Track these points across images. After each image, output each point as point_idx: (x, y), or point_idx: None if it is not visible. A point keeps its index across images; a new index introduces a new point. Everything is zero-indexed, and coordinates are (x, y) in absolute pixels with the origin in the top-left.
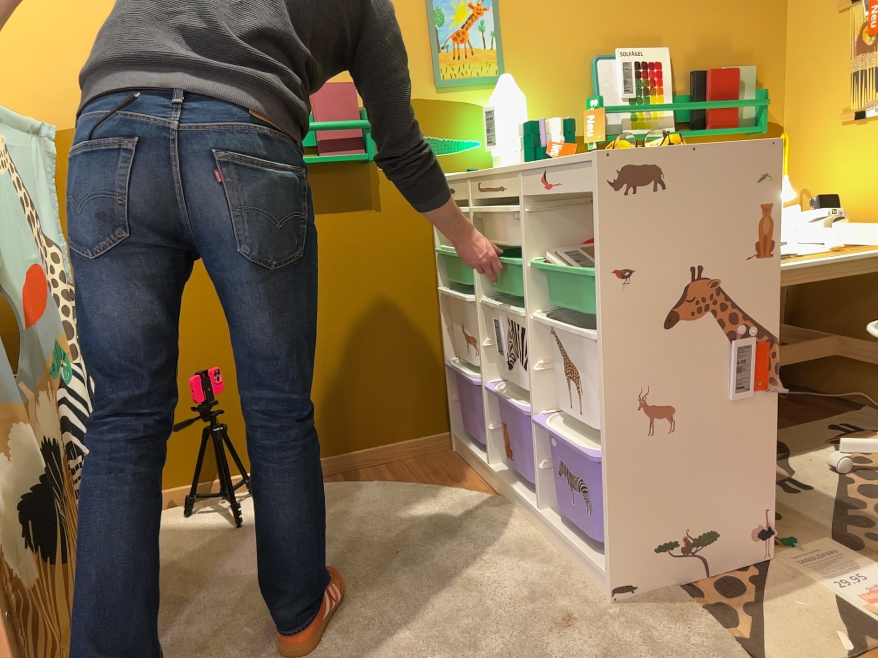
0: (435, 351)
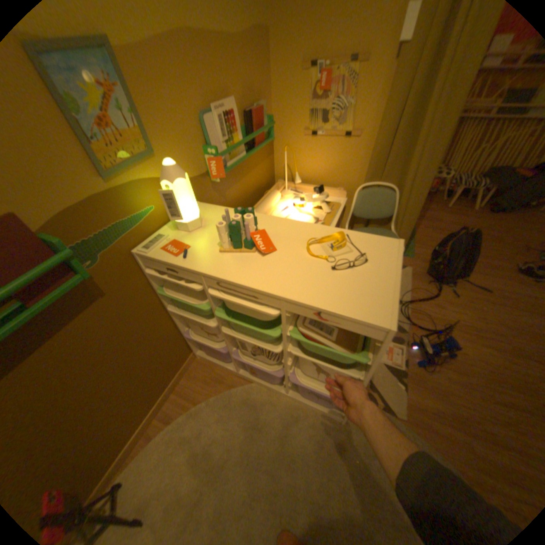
0: (174, 332)
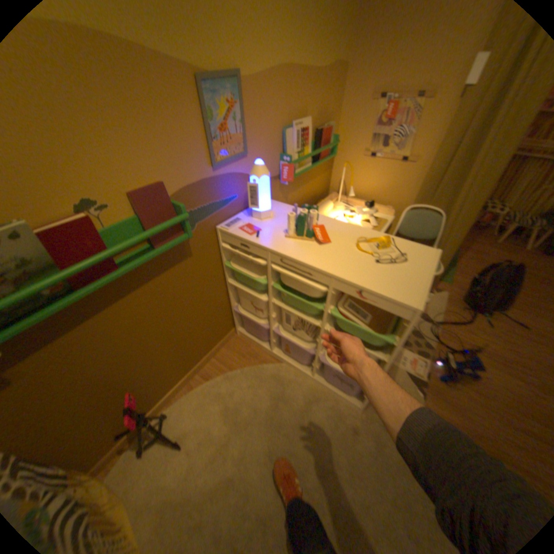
0: (226, 304)
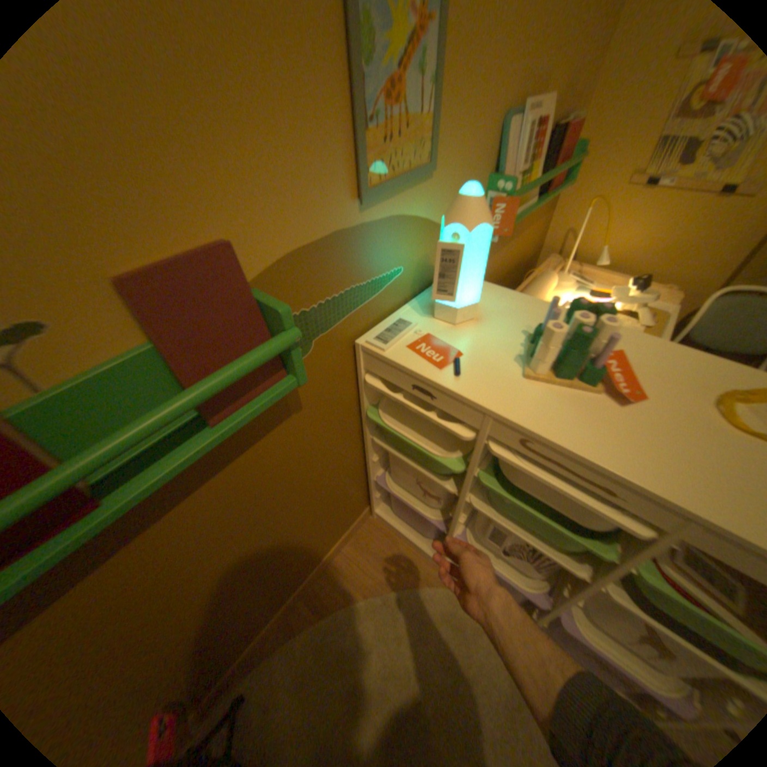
0: (359, 475)
